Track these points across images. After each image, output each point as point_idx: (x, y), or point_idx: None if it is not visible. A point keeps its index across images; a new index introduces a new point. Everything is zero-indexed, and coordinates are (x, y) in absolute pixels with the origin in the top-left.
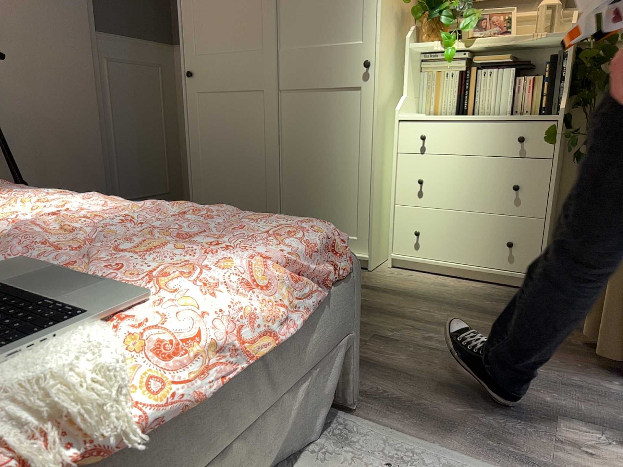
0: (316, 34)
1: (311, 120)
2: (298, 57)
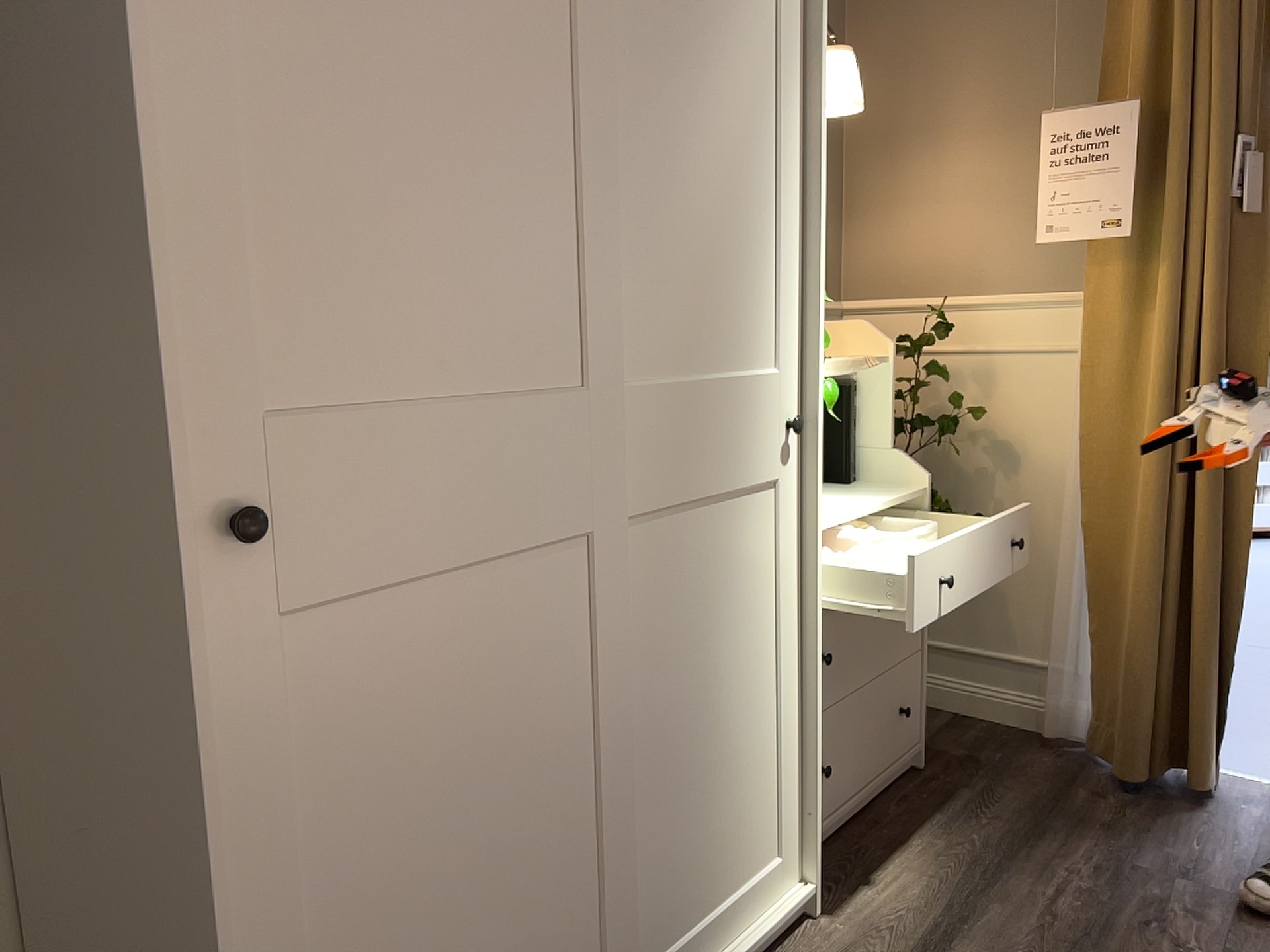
0: (697, 351)
1: (689, 583)
2: (665, 413)
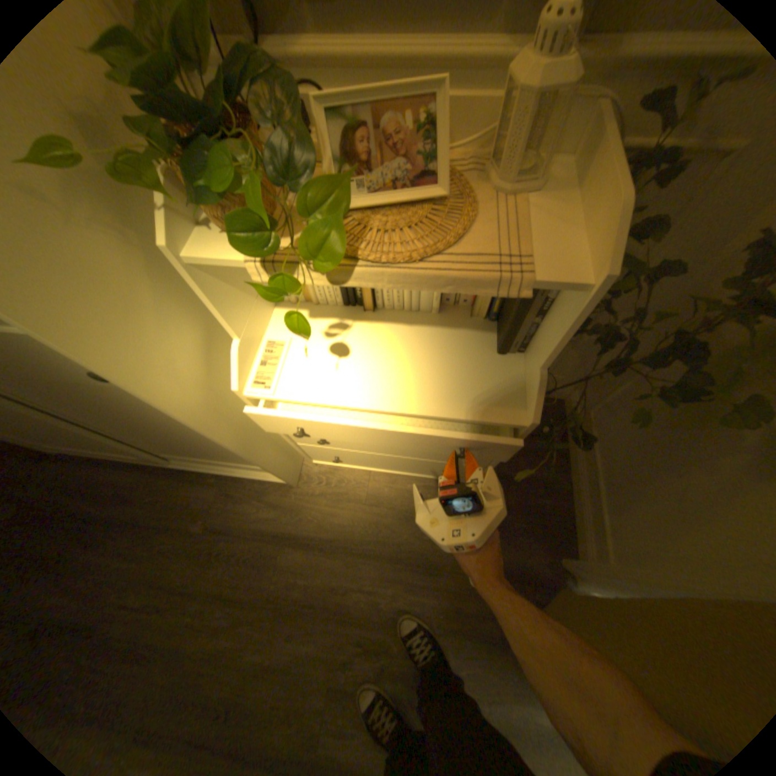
0: None
1: (76, 403)
2: None
